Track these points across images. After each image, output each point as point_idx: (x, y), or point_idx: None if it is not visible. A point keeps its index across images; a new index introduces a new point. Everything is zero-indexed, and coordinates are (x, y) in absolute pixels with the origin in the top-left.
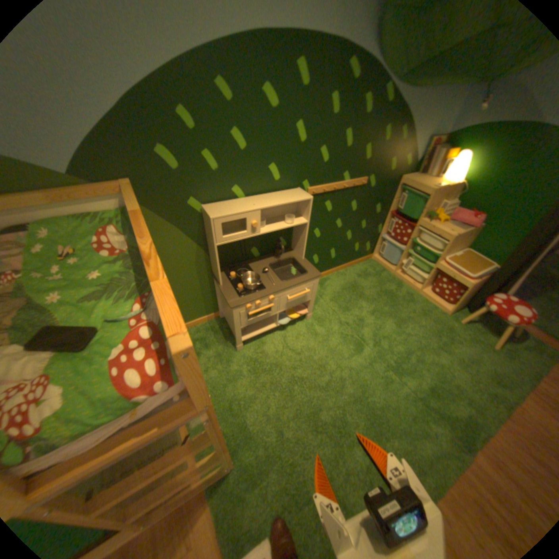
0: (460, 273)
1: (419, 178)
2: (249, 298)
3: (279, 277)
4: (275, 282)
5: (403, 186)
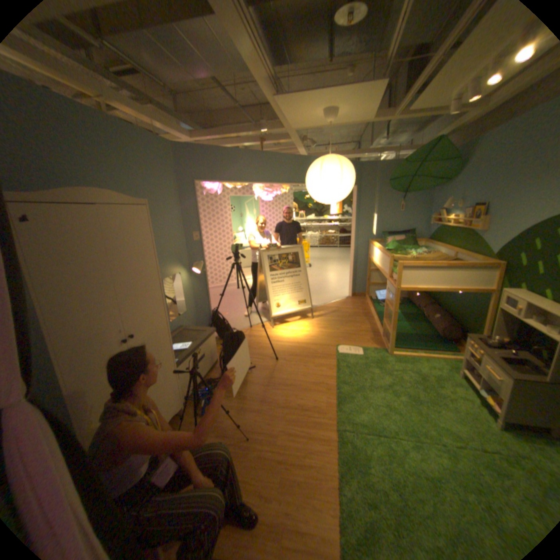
0: None
1: None
2: (476, 341)
3: (506, 359)
4: (499, 355)
5: None
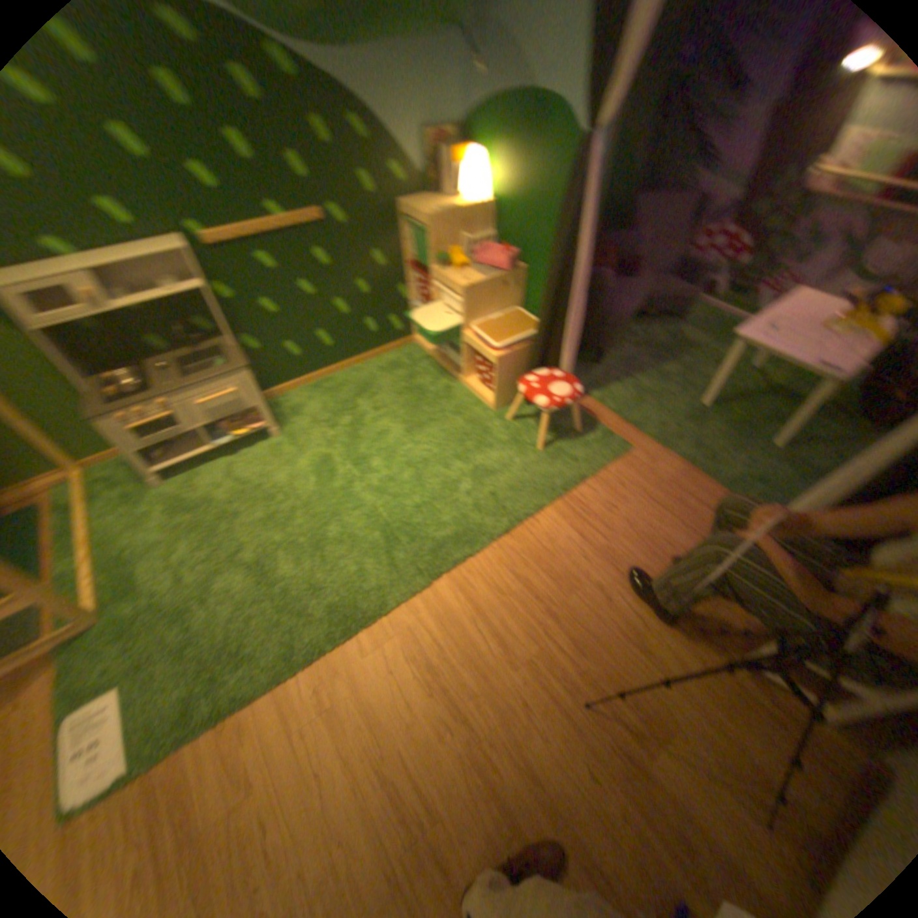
0: (483, 344)
1: (422, 202)
2: (116, 406)
3: (179, 375)
4: (168, 381)
5: (405, 218)
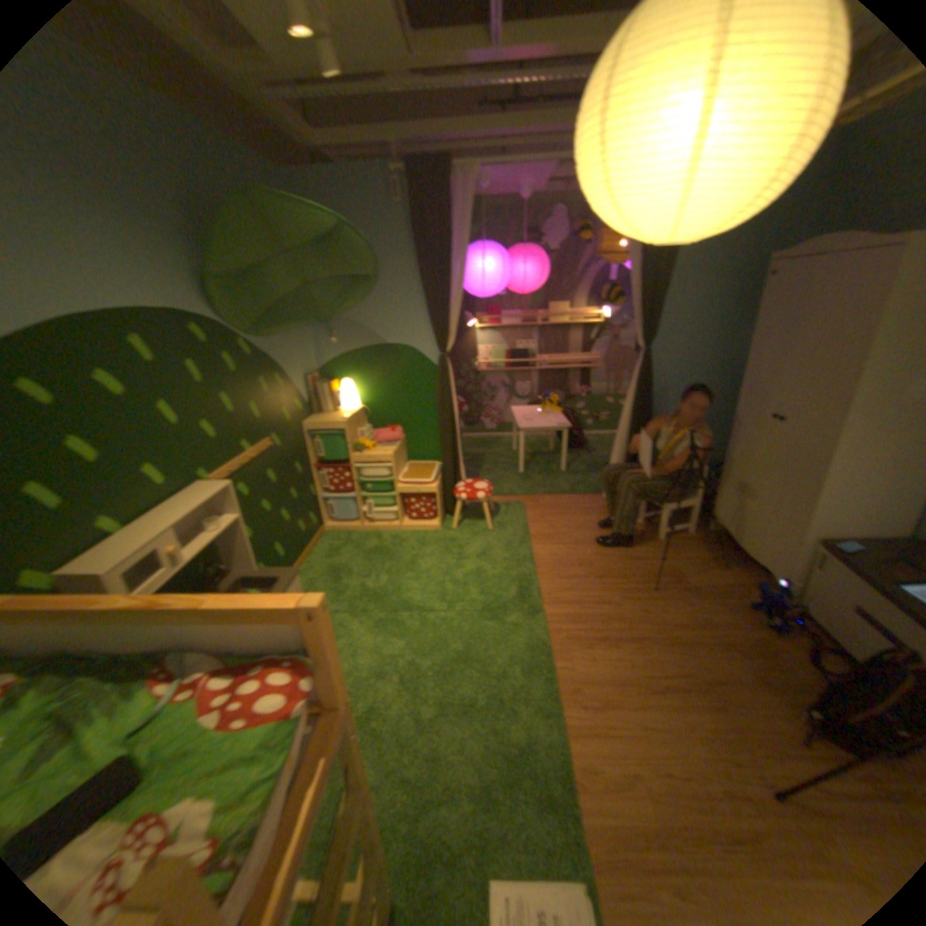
0: (419, 484)
1: (319, 419)
2: None
3: None
4: None
5: (308, 433)
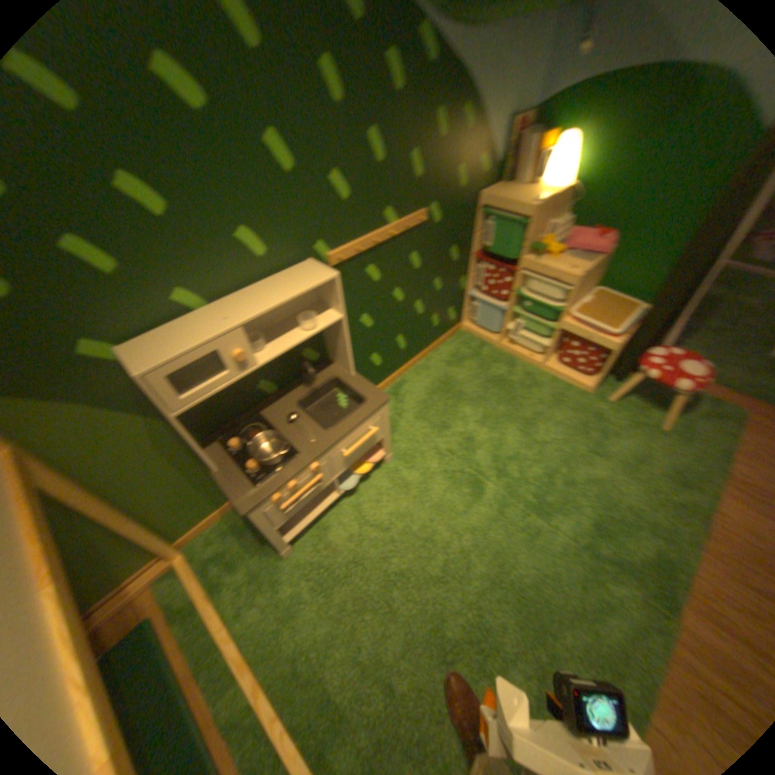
0: (598, 331)
1: (509, 191)
2: (275, 482)
3: (321, 422)
4: (315, 434)
5: (487, 209)
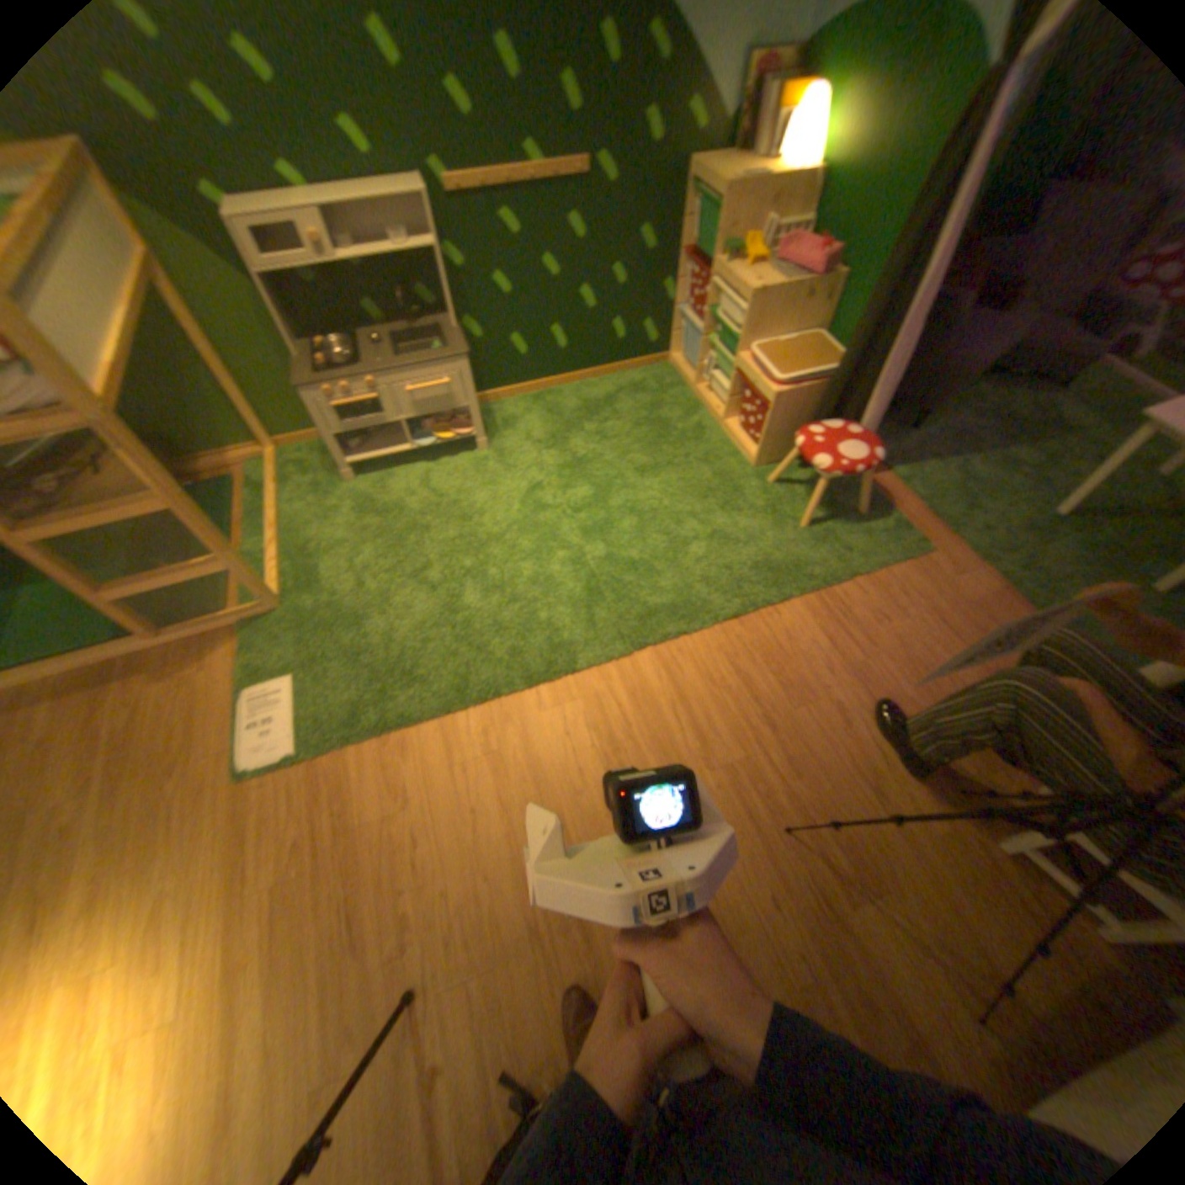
0: (762, 375)
1: (724, 163)
2: (326, 378)
3: (394, 354)
4: (381, 358)
5: (697, 185)
